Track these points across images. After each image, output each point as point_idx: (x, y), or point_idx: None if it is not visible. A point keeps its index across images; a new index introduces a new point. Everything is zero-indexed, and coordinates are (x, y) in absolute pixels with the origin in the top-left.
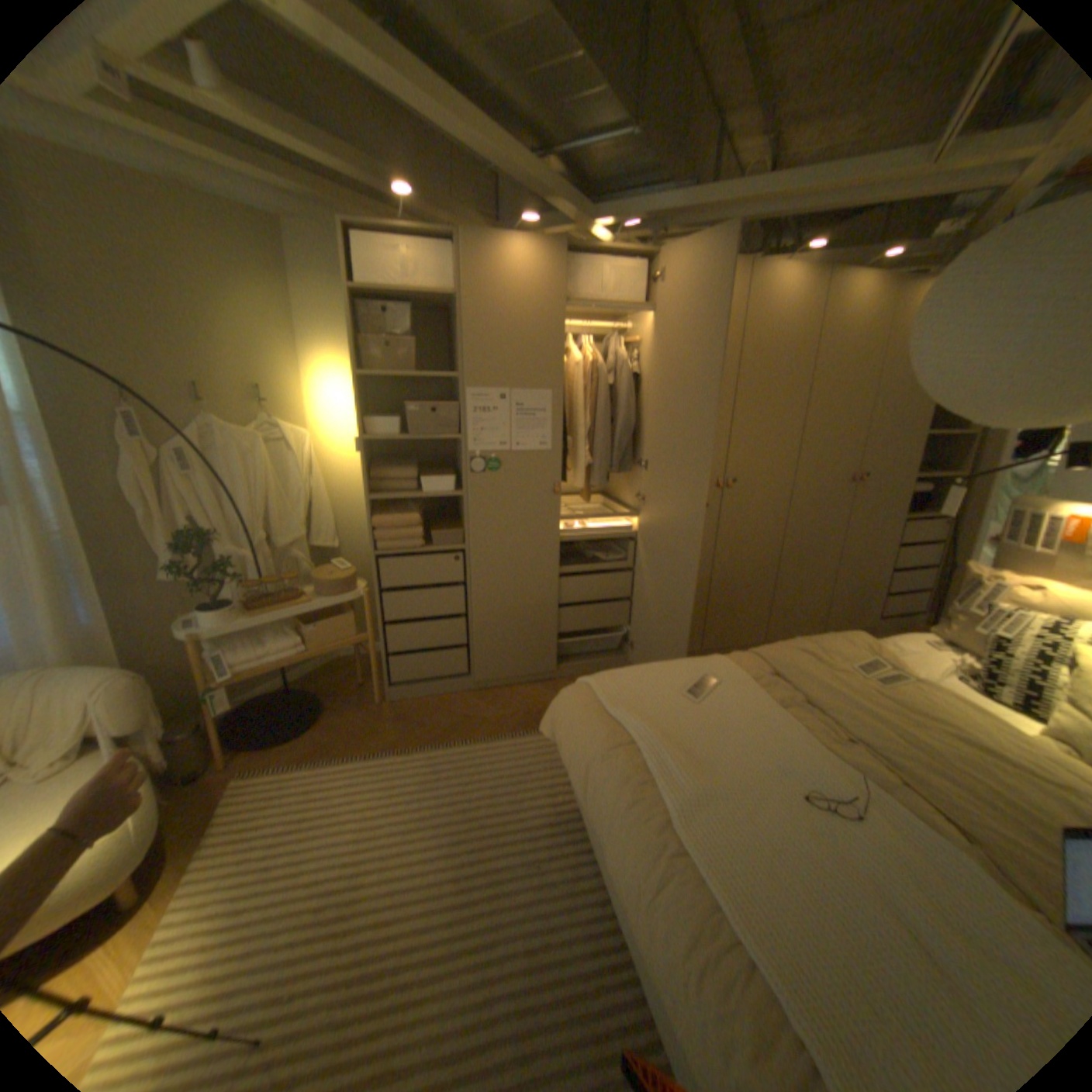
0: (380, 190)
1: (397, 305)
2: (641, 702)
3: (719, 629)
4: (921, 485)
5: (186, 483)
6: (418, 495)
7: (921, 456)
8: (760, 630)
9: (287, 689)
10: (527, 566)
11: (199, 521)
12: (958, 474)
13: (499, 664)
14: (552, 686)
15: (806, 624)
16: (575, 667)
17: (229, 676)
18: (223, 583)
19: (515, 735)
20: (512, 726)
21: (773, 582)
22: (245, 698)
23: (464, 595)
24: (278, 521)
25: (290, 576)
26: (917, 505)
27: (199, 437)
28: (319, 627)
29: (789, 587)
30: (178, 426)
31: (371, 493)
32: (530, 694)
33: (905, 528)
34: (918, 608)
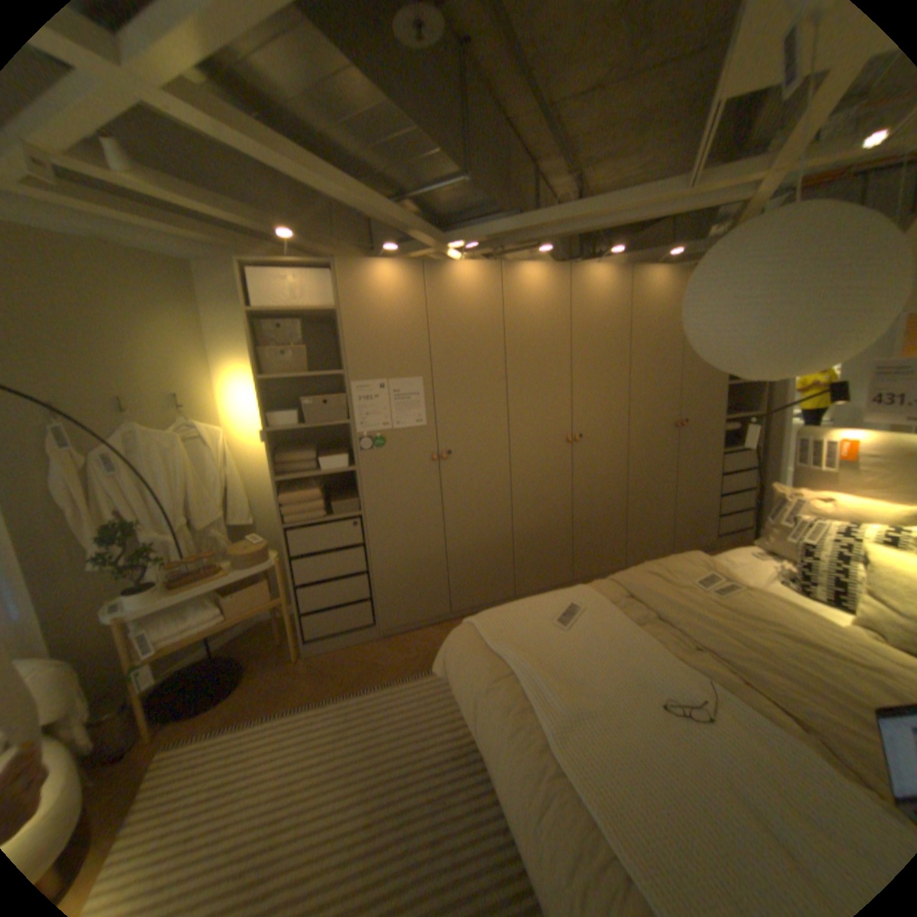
0: (270, 234)
1: (290, 321)
2: (518, 634)
3: (586, 560)
4: (730, 424)
5: (112, 482)
6: (317, 472)
7: (726, 402)
8: (620, 557)
9: (211, 657)
10: (416, 523)
11: (124, 514)
12: (757, 413)
13: (400, 612)
14: (449, 626)
15: (657, 548)
16: (466, 607)
17: (153, 652)
18: (145, 568)
19: (418, 675)
20: (415, 667)
21: (624, 515)
22: (172, 670)
23: (363, 554)
24: (197, 507)
25: (208, 554)
26: (730, 440)
27: (123, 442)
28: (236, 597)
29: (638, 518)
30: (104, 435)
31: (277, 475)
32: (429, 636)
33: (724, 460)
34: (746, 524)
